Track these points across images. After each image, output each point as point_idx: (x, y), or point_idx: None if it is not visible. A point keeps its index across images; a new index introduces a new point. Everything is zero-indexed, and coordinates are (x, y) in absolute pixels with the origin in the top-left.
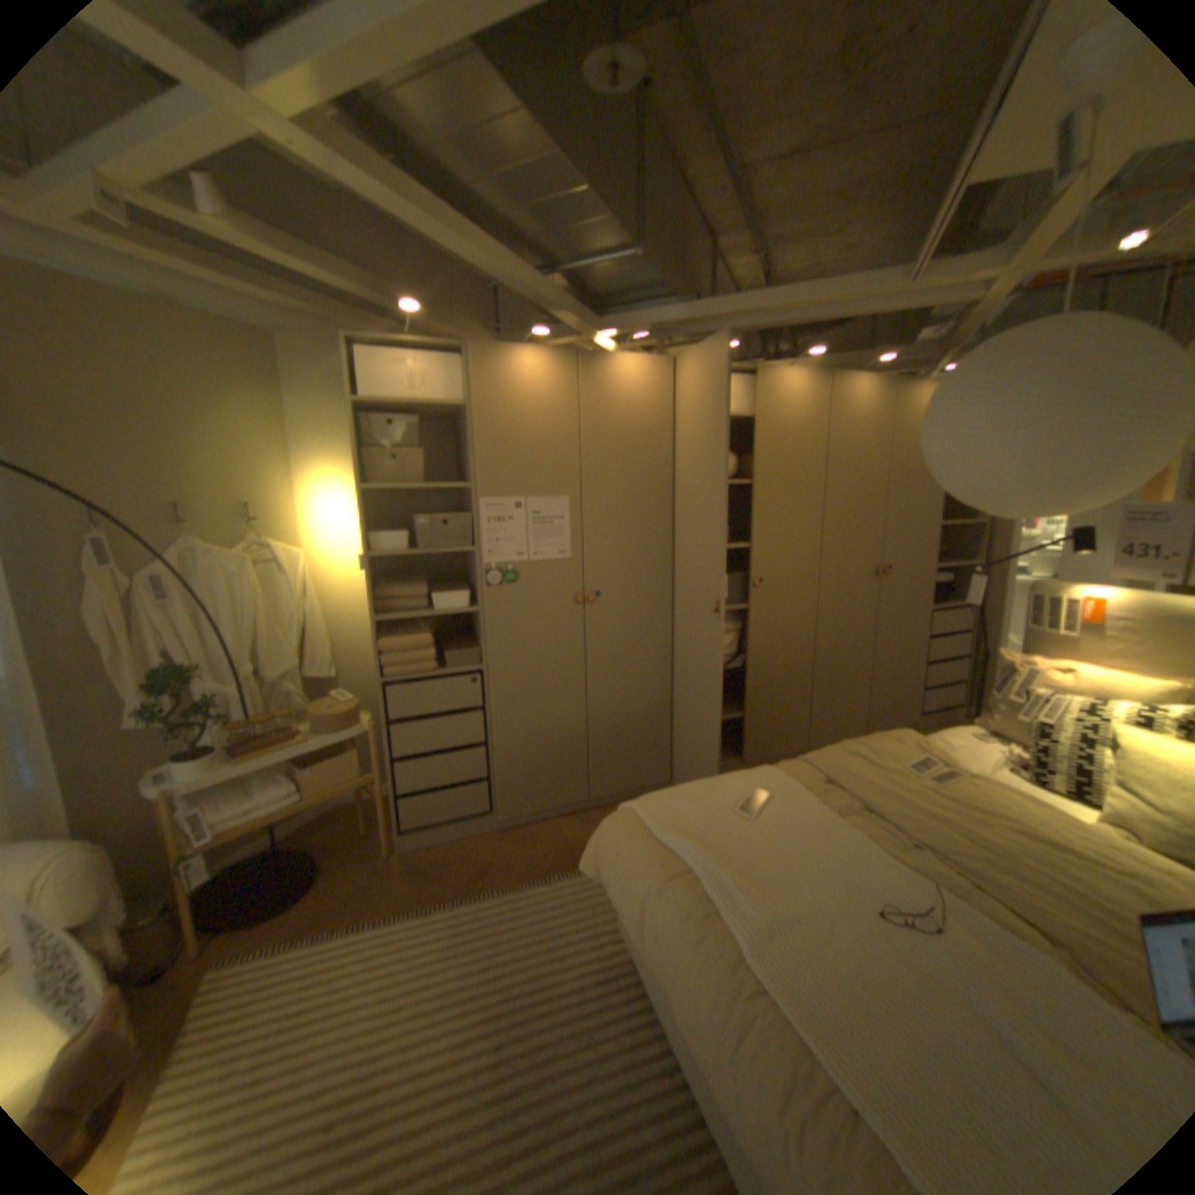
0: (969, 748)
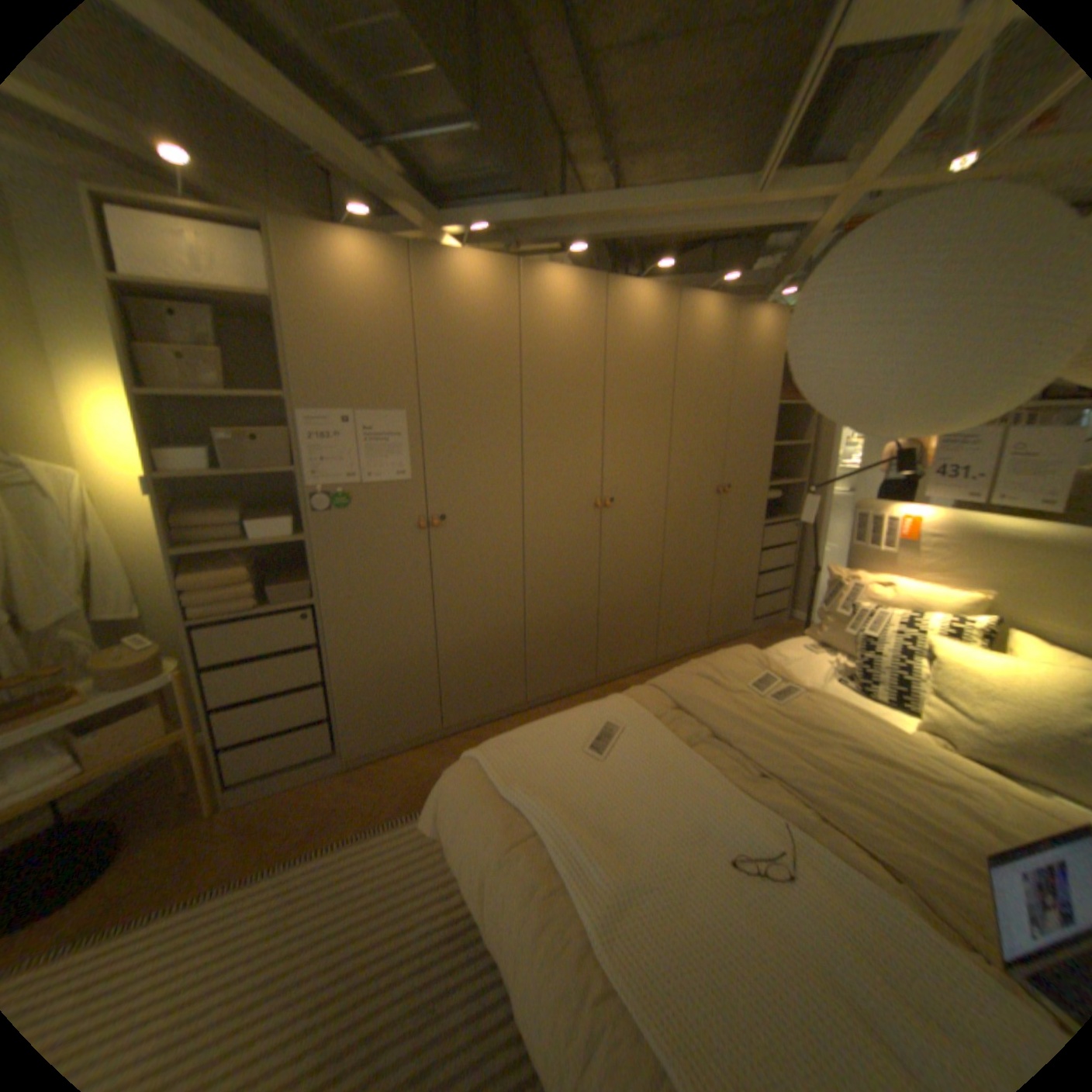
0: (801, 659)
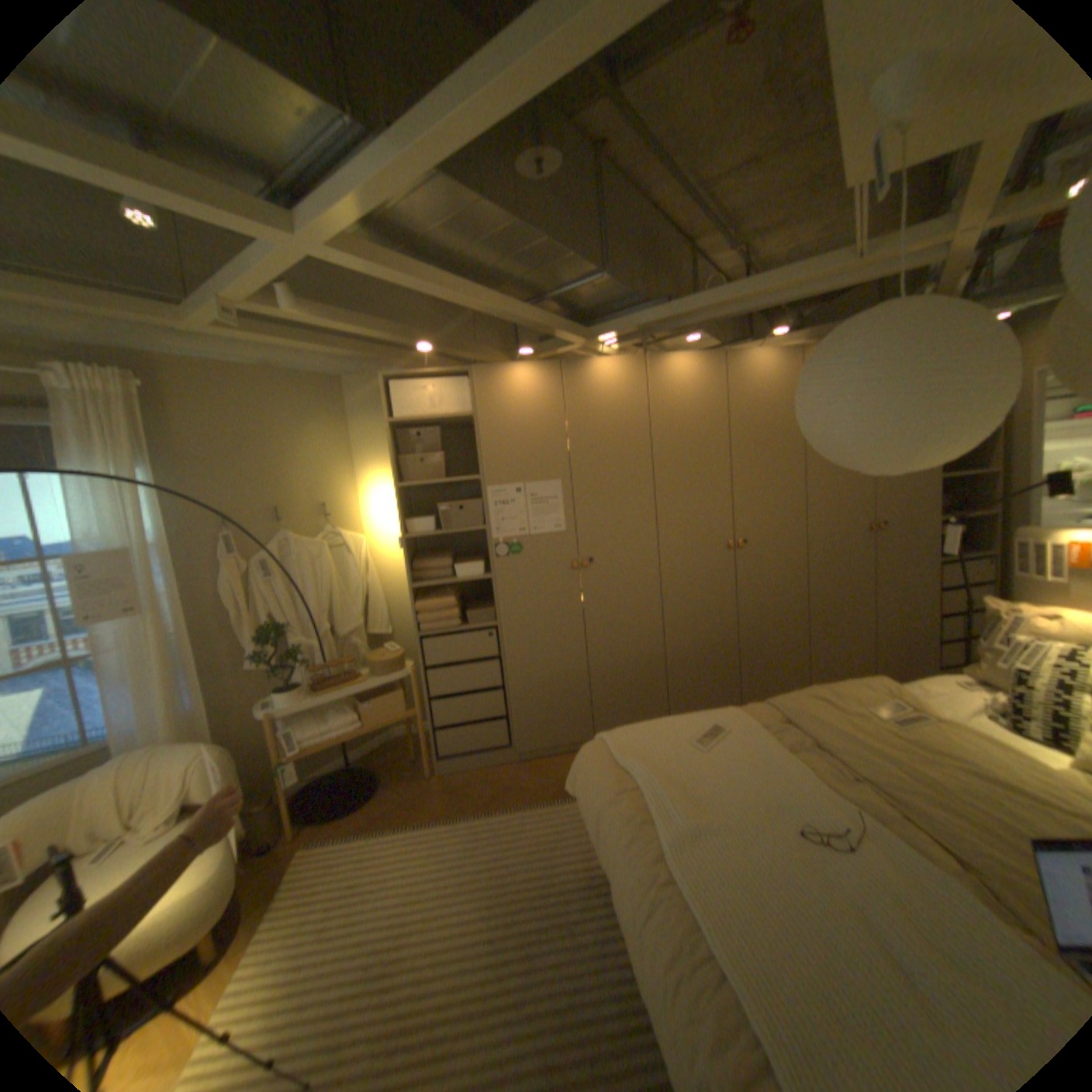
0: (950, 696)
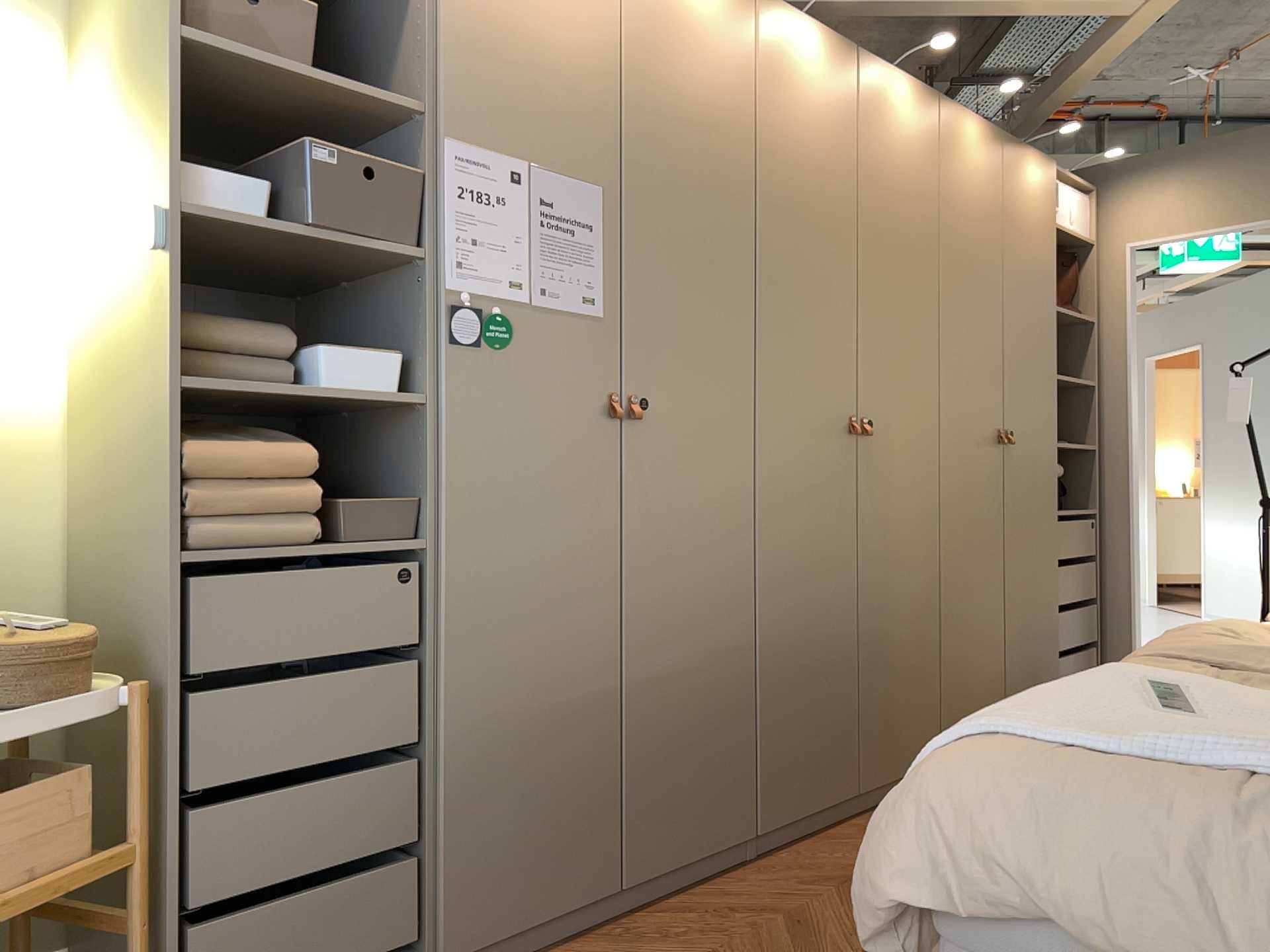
0: None
